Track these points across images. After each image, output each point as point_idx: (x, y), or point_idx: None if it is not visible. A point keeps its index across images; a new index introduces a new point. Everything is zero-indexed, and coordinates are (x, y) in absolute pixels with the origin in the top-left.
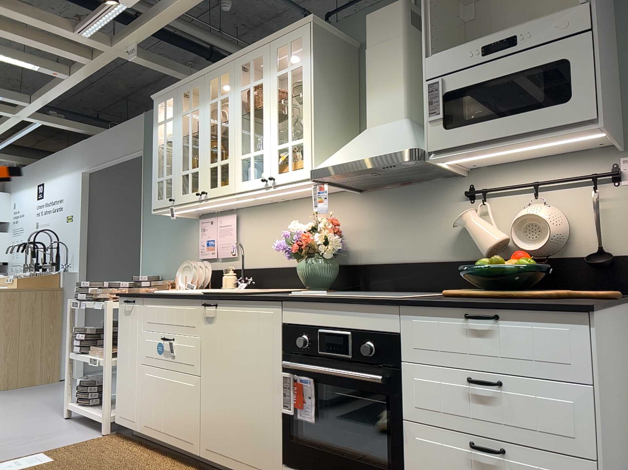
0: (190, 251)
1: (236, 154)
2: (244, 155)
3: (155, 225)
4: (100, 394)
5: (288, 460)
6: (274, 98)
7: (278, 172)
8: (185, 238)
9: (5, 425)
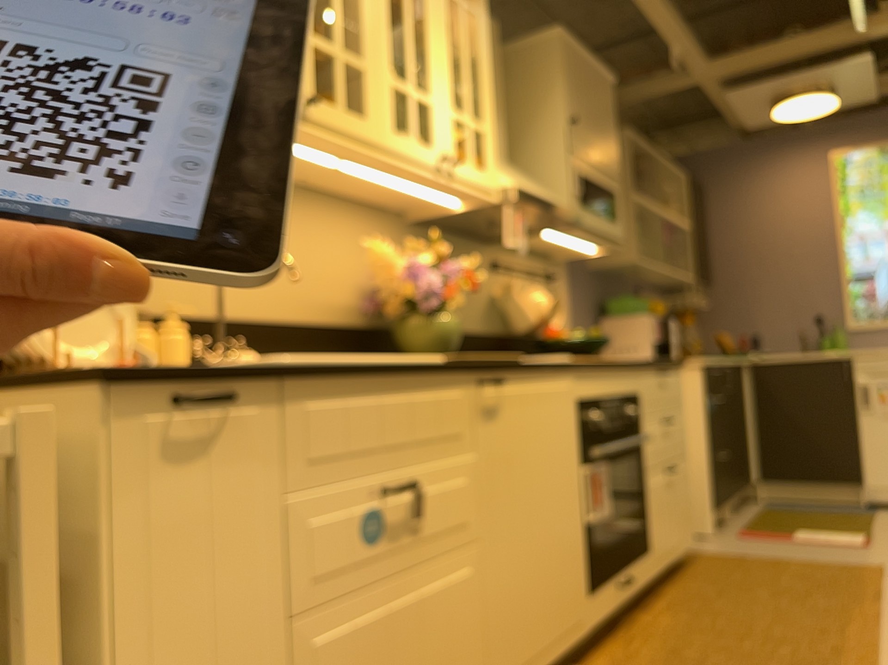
0: None
1: (382, 65)
2: (398, 81)
3: None
4: None
5: (593, 585)
6: (444, 23)
7: (456, 155)
8: None
9: None
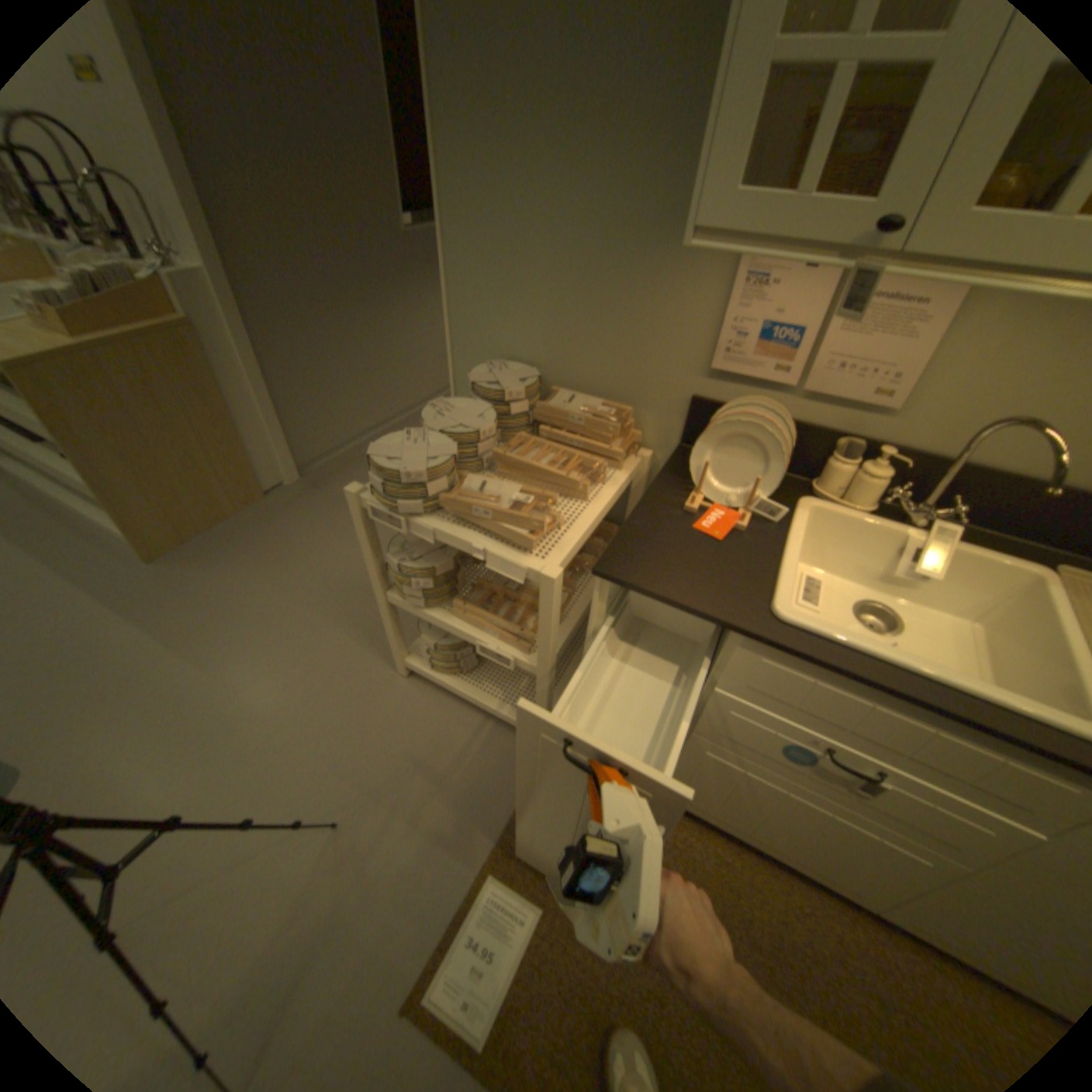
0: (666, 327)
1: None
2: None
3: (495, 191)
4: (473, 649)
5: None
6: None
7: None
8: (648, 281)
9: (301, 727)
